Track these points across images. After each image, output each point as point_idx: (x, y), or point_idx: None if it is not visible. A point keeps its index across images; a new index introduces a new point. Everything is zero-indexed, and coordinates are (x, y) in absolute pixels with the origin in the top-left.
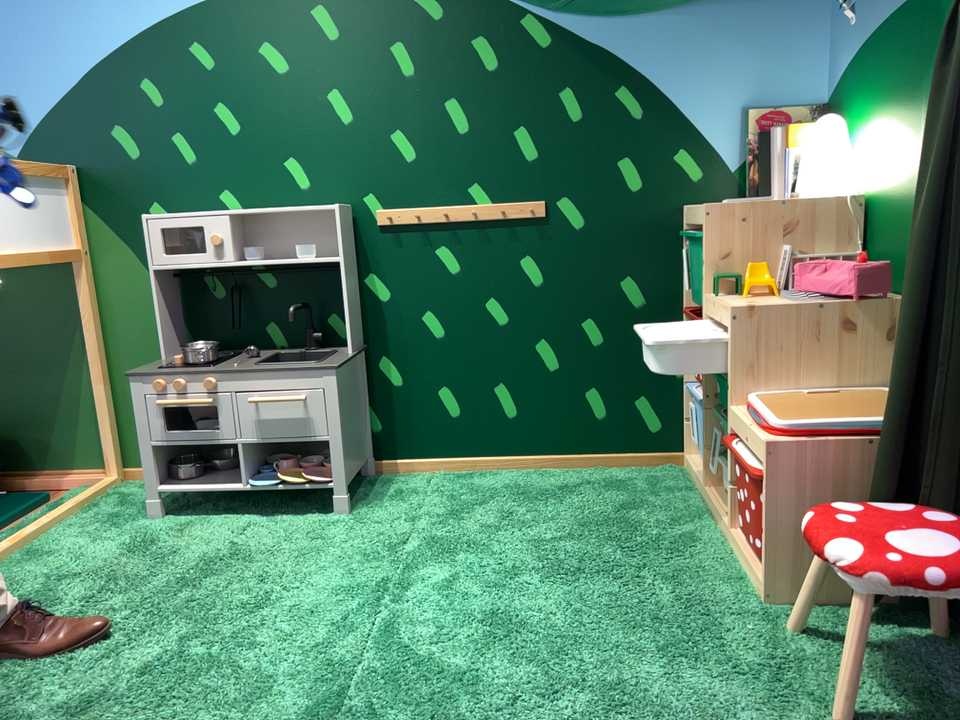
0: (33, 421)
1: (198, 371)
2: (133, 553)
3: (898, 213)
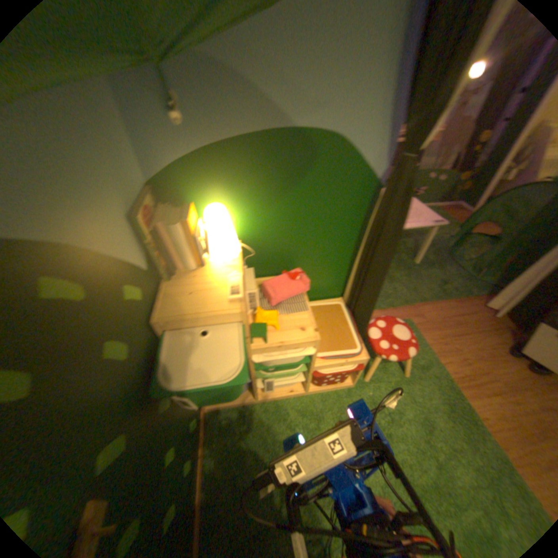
0: None
1: None
2: None
3: (277, 244)
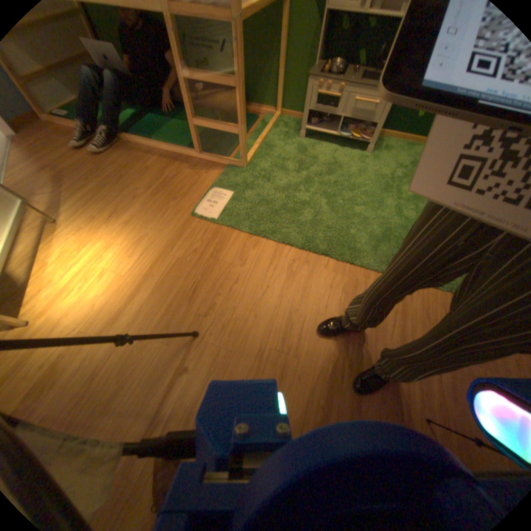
0: (250, 79)
1: (338, 78)
2: (300, 152)
3: None
